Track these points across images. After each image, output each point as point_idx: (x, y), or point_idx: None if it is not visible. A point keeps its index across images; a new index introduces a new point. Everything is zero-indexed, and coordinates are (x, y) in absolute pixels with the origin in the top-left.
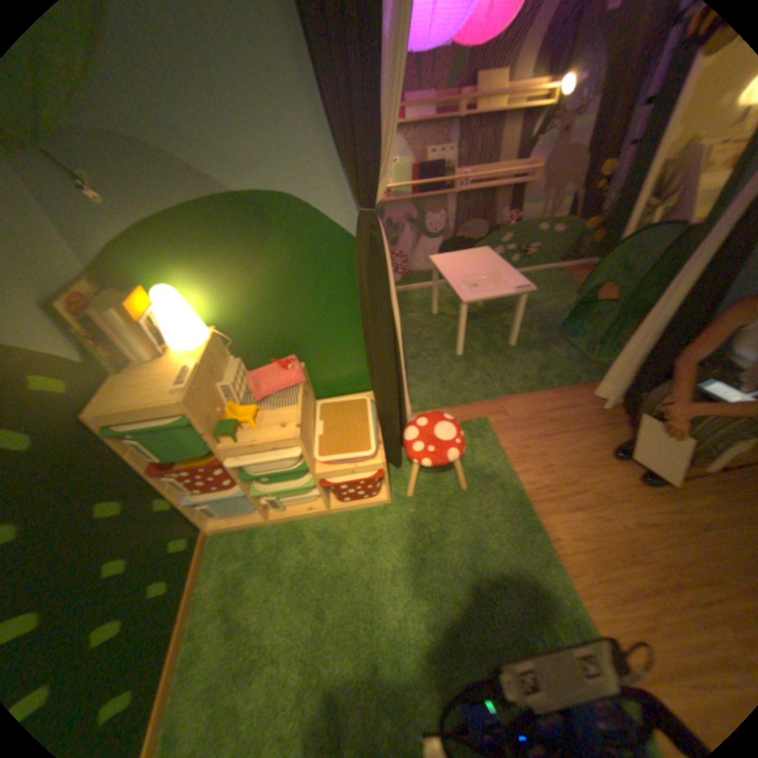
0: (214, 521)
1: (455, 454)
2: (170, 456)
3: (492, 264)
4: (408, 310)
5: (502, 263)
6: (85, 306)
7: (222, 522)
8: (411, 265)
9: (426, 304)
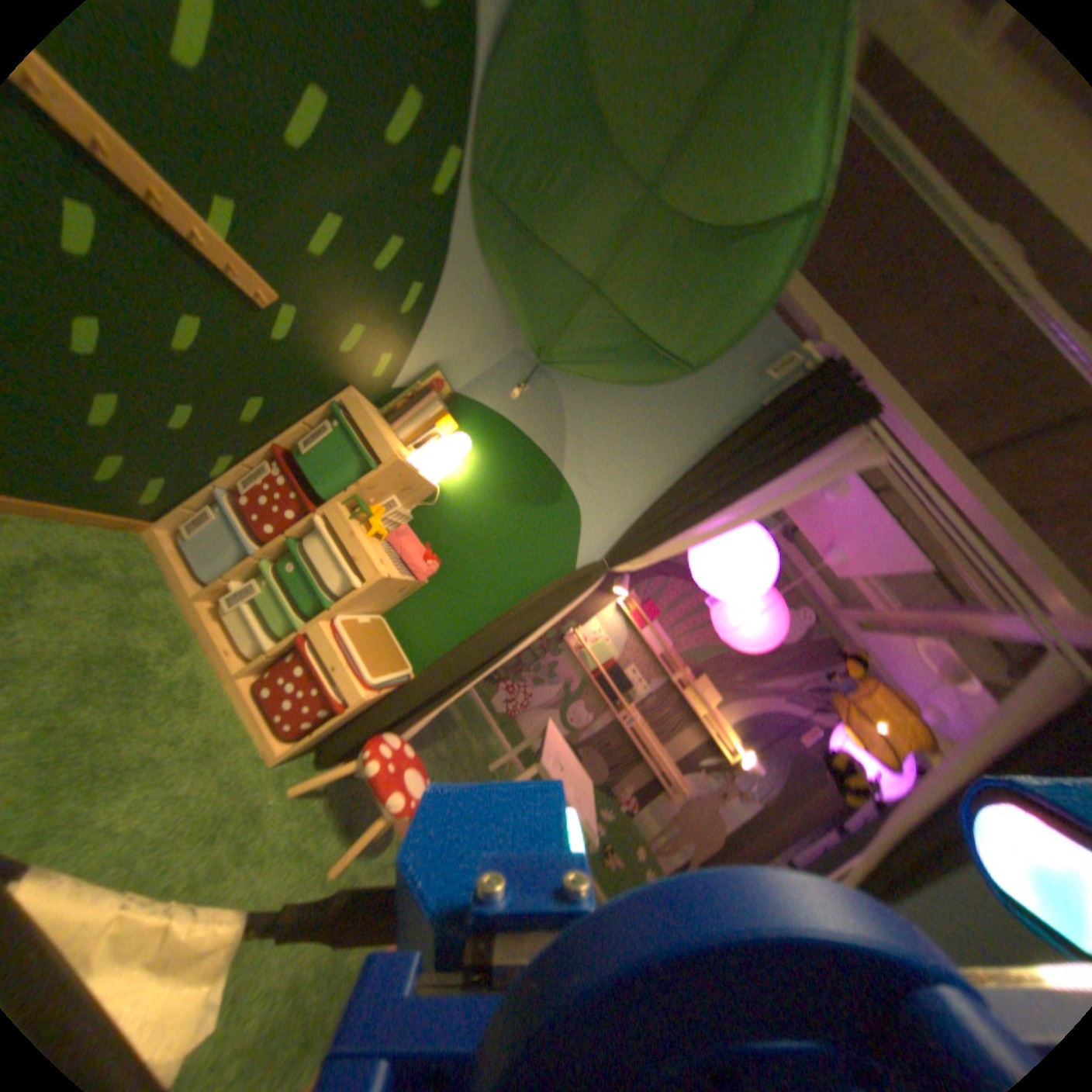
0: (178, 533)
1: (395, 804)
2: (312, 461)
3: (582, 790)
4: (473, 735)
5: (589, 801)
6: (431, 390)
7: (167, 547)
8: (520, 716)
9: (490, 757)
